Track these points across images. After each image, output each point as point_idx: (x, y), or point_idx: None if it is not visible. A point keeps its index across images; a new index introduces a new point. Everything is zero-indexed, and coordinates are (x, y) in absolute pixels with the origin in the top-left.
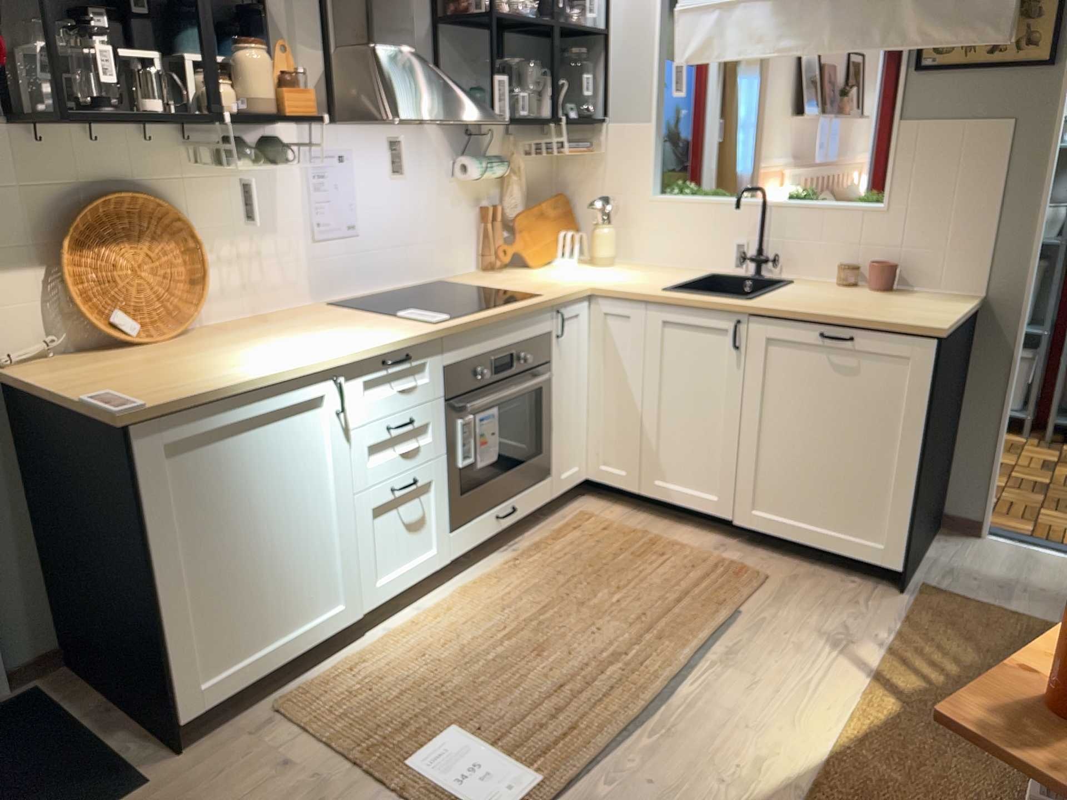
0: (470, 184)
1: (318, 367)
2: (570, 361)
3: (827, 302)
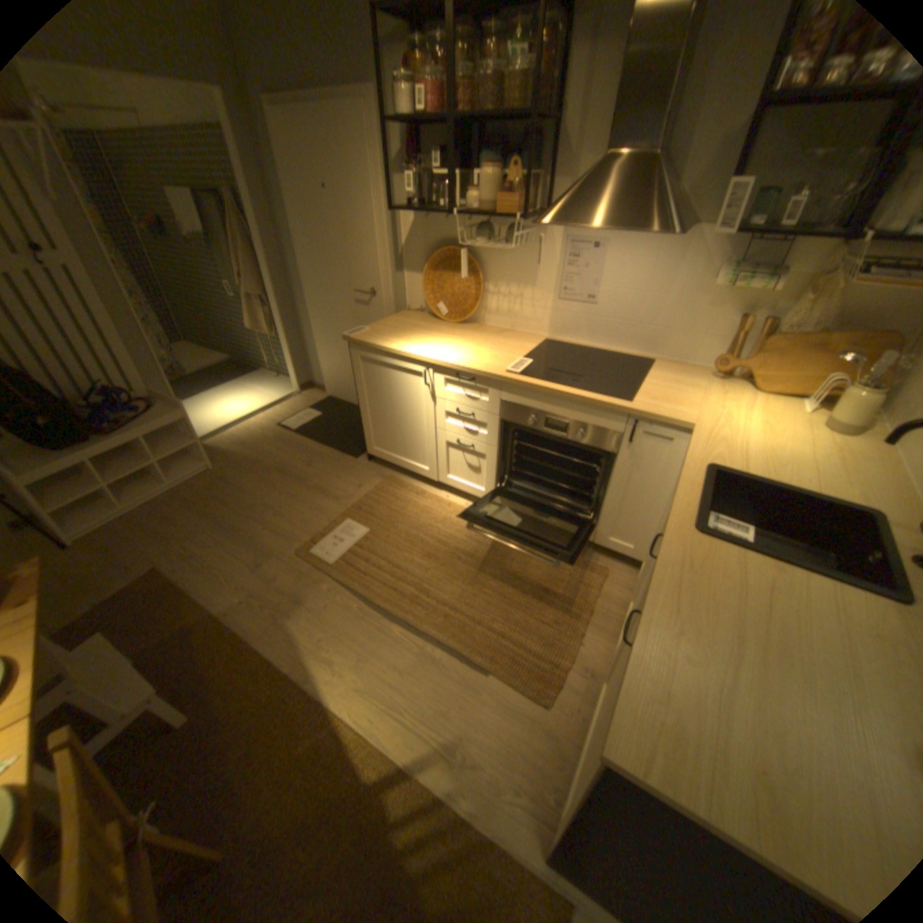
0: (746, 290)
1: (417, 358)
2: (644, 469)
3: (737, 617)
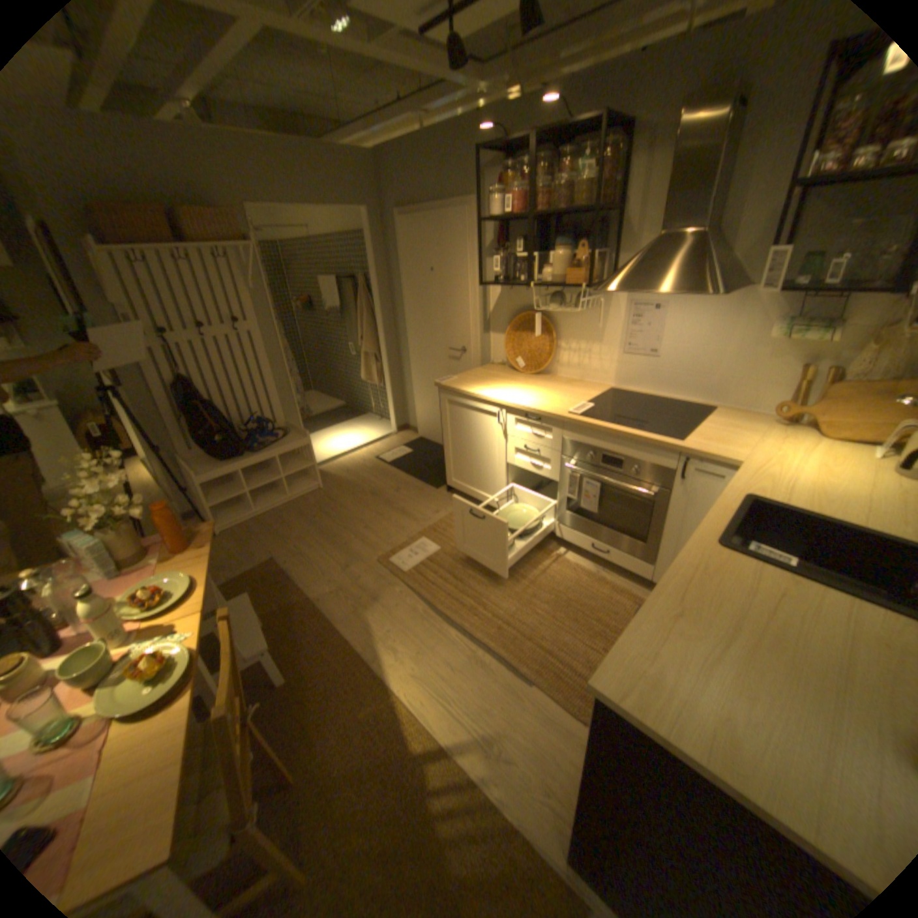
0: (806, 342)
1: (492, 401)
2: (699, 506)
3: (740, 612)
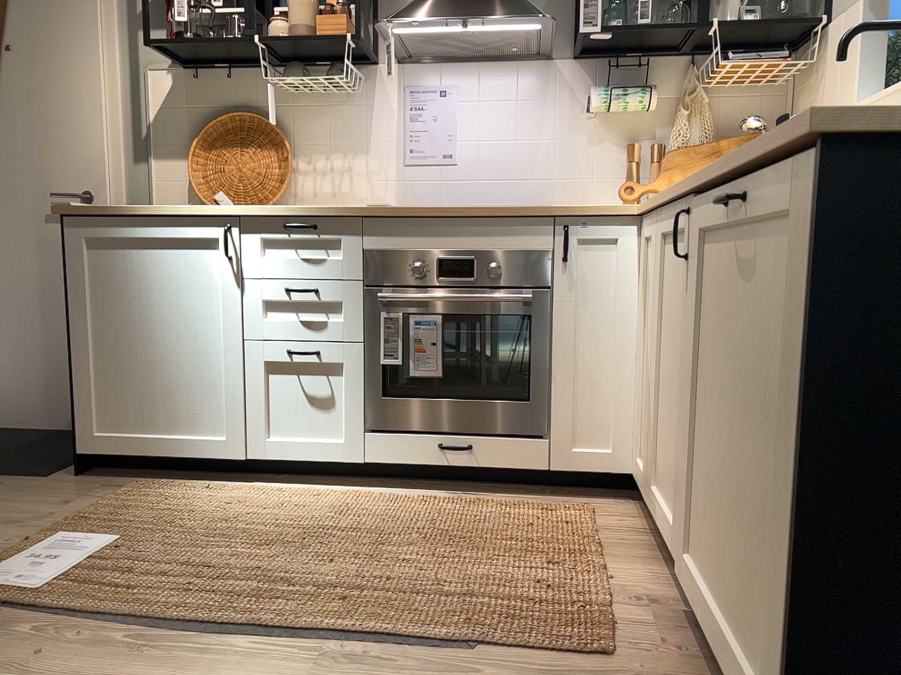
0: (619, 123)
1: (210, 212)
2: (596, 301)
3: None
